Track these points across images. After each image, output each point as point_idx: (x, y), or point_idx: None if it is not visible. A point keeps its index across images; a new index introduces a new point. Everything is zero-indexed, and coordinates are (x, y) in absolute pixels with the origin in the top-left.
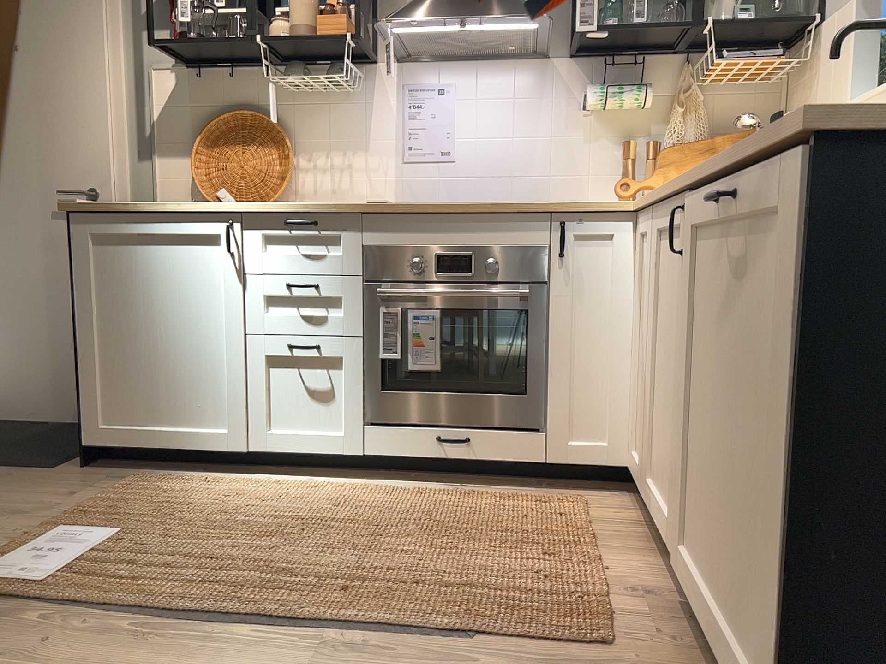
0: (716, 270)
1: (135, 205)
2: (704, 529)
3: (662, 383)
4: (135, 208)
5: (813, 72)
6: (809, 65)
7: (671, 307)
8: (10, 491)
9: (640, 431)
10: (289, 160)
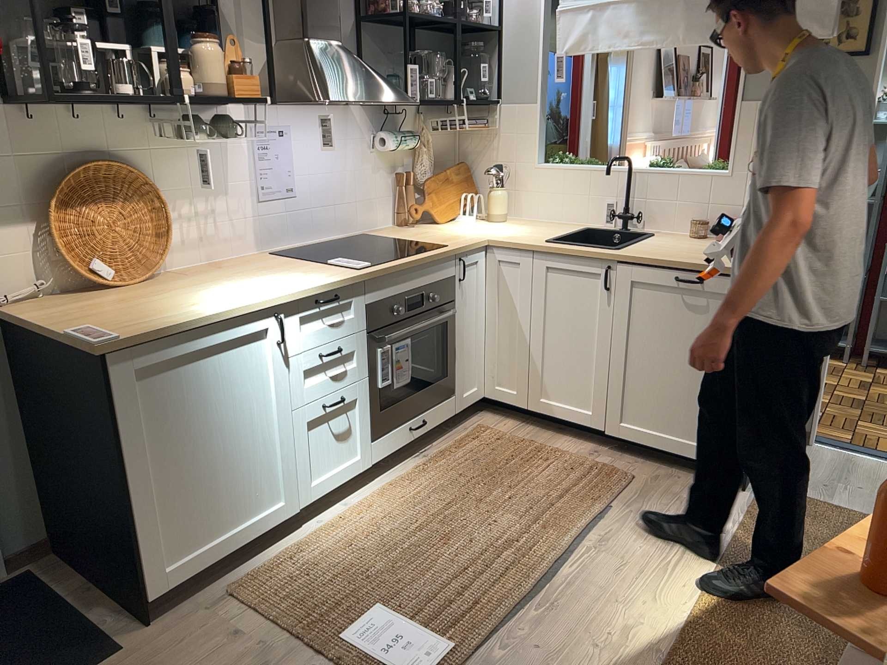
0: (652, 301)
1: (188, 322)
2: (641, 410)
3: (552, 347)
4: (188, 326)
5: (495, 132)
6: (498, 128)
7: (566, 309)
8: None
9: (502, 374)
10: (170, 216)
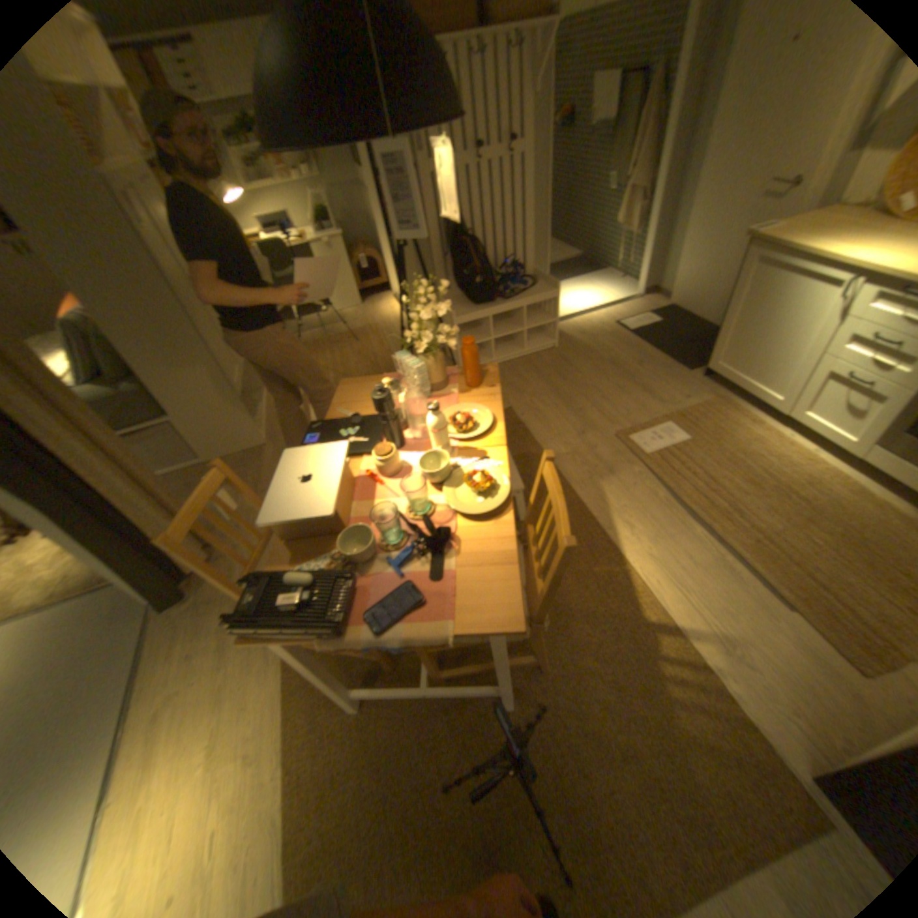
0: None
1: (792, 244)
2: None
3: None
4: (791, 247)
5: None
6: None
7: None
8: (665, 380)
9: None
10: None
